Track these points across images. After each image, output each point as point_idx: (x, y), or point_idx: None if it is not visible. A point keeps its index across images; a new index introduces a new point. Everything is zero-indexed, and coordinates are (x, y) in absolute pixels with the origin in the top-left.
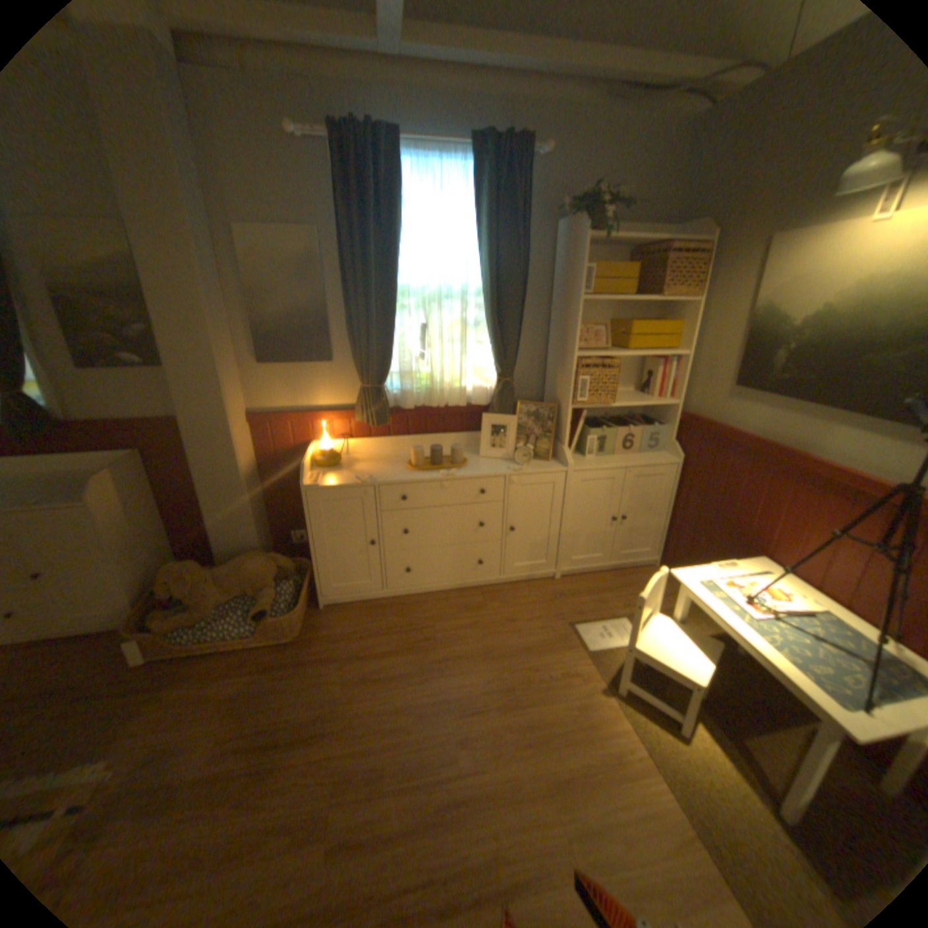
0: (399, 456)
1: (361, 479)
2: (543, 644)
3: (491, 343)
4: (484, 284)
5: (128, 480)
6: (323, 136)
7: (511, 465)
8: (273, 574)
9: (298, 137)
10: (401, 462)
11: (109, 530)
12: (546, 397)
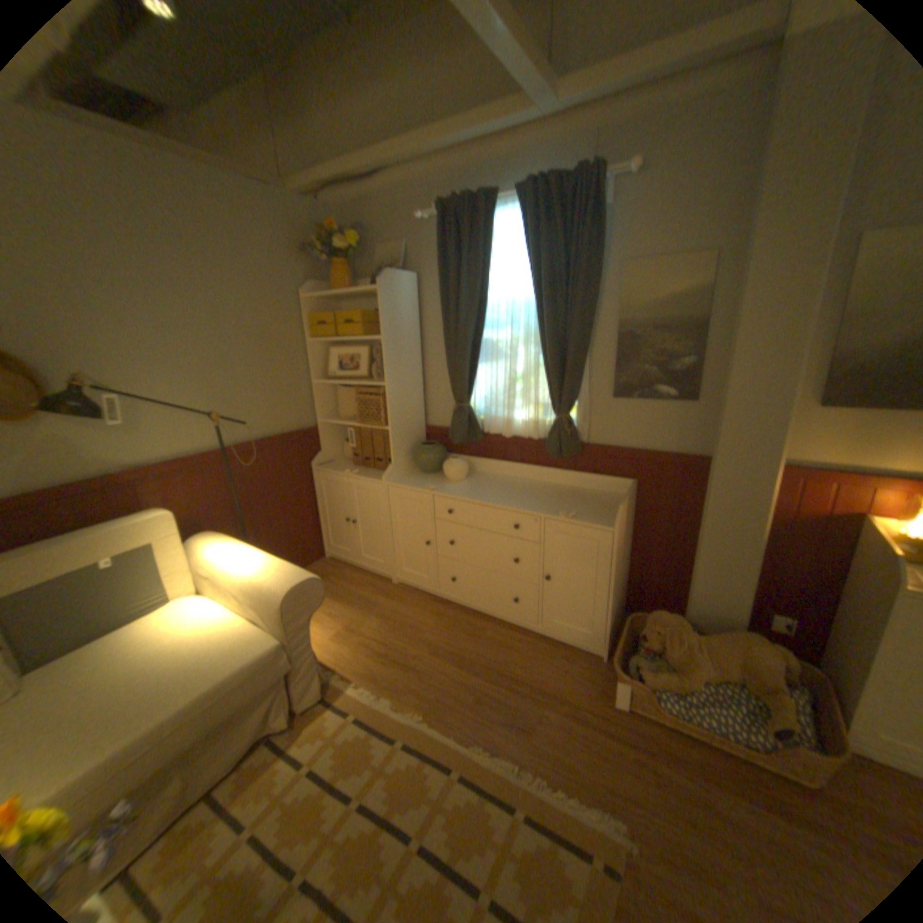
0: None
1: None
2: None
3: None
4: None
5: (630, 508)
6: None
7: None
8: (784, 674)
9: None
10: None
11: (618, 557)
12: None
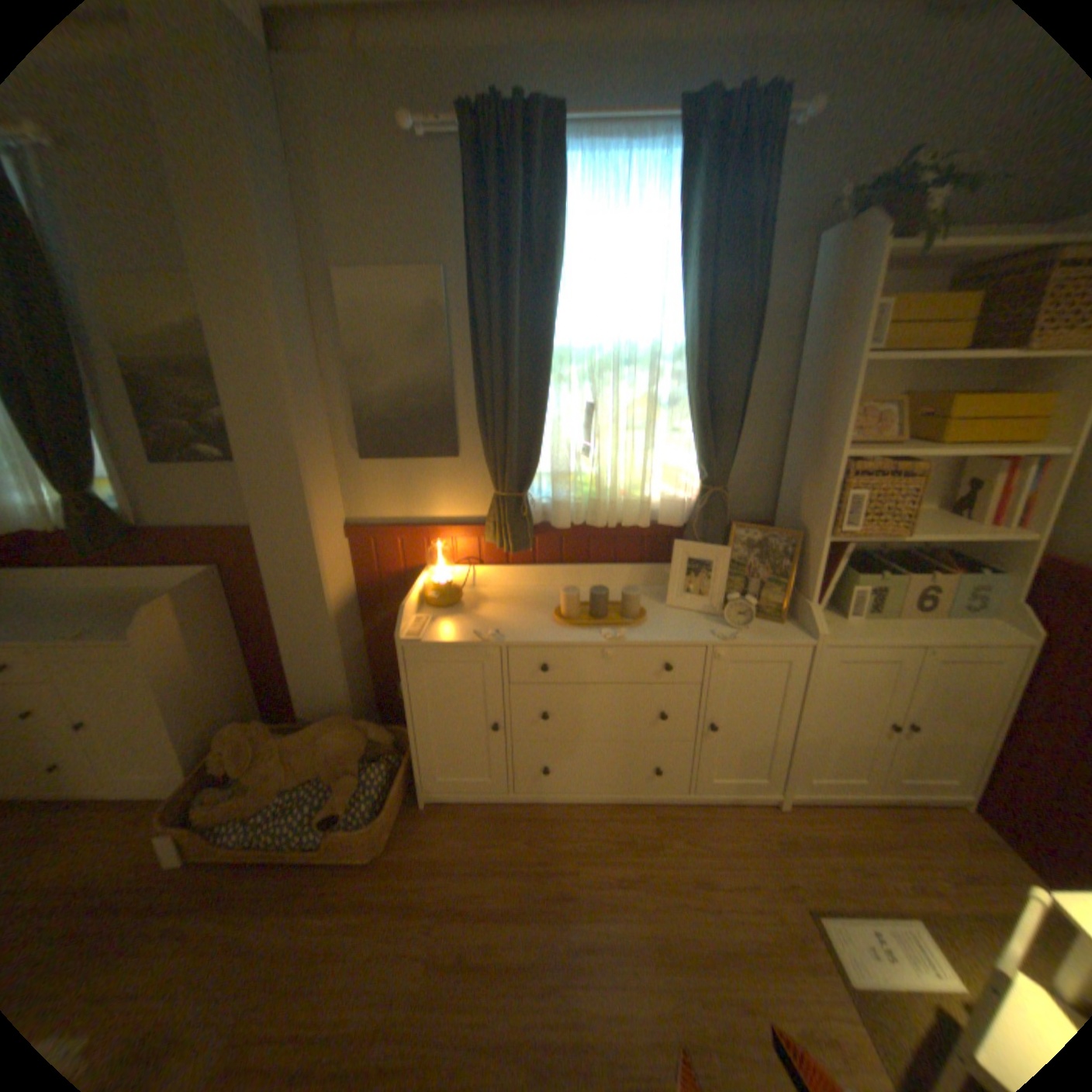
0: (545, 593)
1: (484, 632)
2: (763, 949)
3: (695, 431)
4: (689, 338)
5: (197, 606)
6: (455, 129)
7: (718, 625)
8: (358, 752)
9: (421, 135)
10: (546, 605)
11: (160, 675)
12: (780, 516)
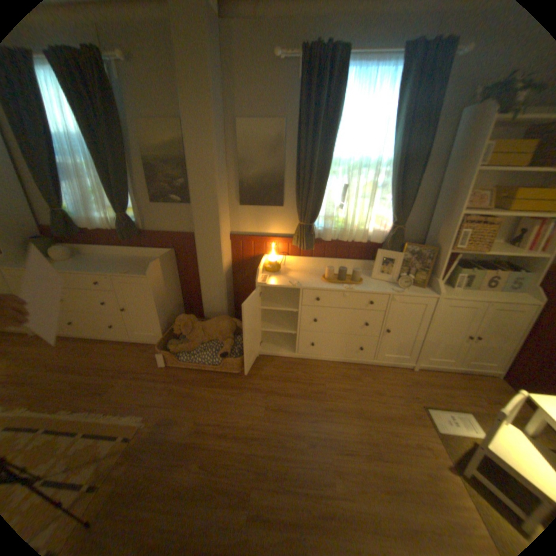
0: (316, 270)
1: (292, 282)
2: (403, 417)
3: (393, 200)
4: (395, 156)
5: (167, 265)
6: (299, 56)
7: (395, 287)
8: (233, 330)
9: (282, 58)
10: (317, 274)
11: (156, 291)
12: (427, 241)
